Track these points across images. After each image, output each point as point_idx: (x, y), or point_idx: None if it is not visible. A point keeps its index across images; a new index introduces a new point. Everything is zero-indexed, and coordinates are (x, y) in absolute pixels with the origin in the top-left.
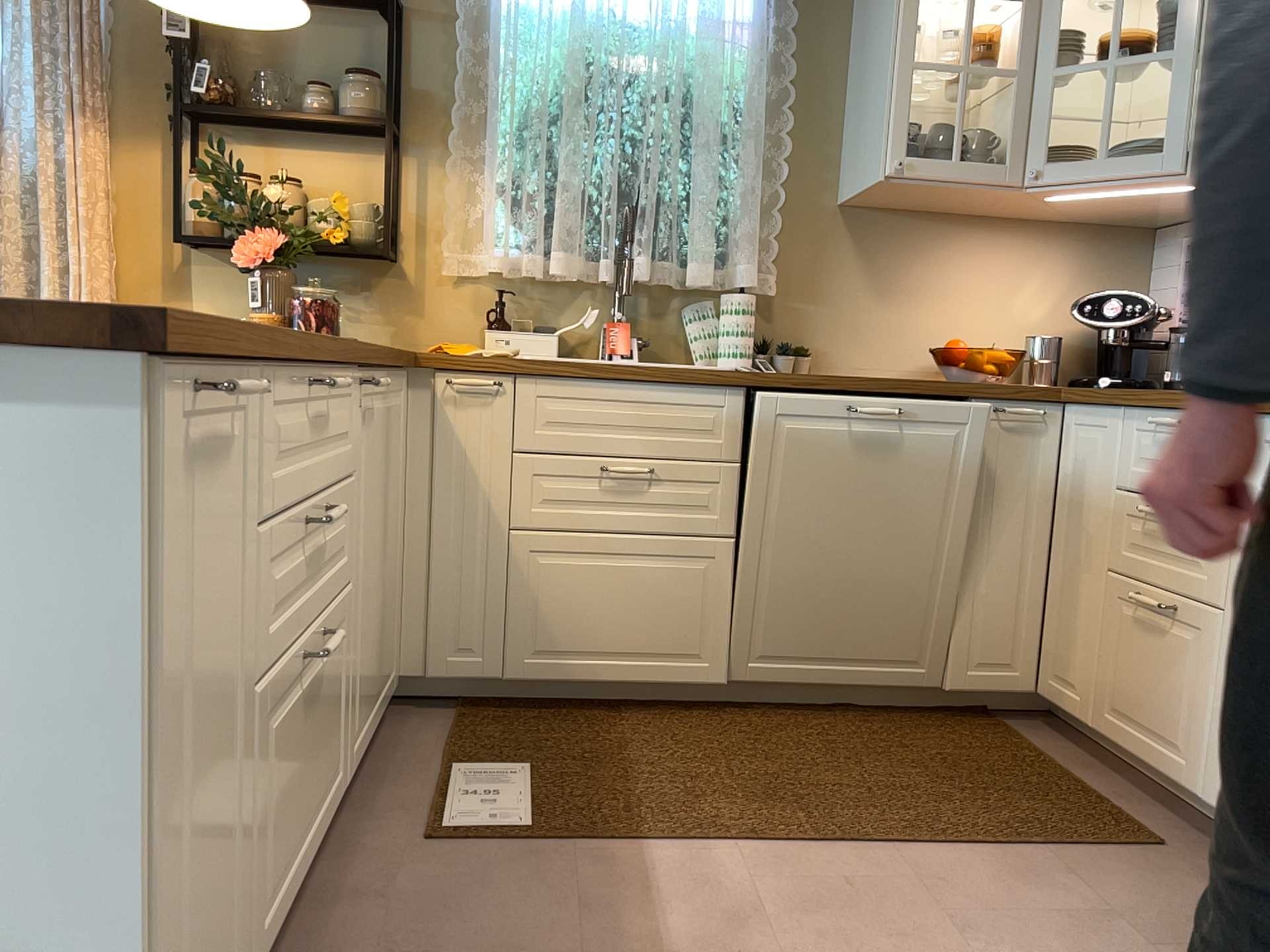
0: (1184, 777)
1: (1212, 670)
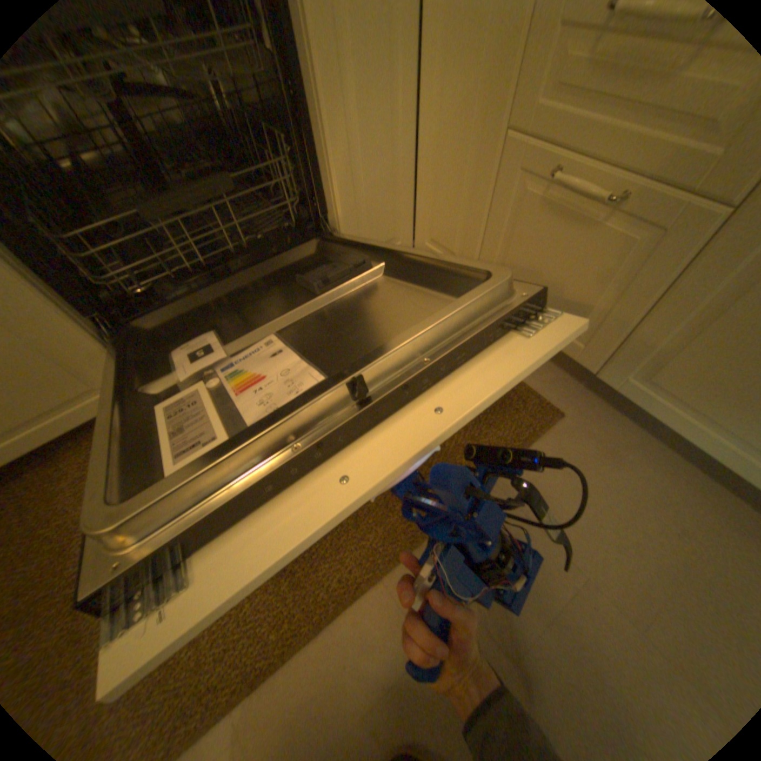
0: (578, 353)
1: (666, 277)
